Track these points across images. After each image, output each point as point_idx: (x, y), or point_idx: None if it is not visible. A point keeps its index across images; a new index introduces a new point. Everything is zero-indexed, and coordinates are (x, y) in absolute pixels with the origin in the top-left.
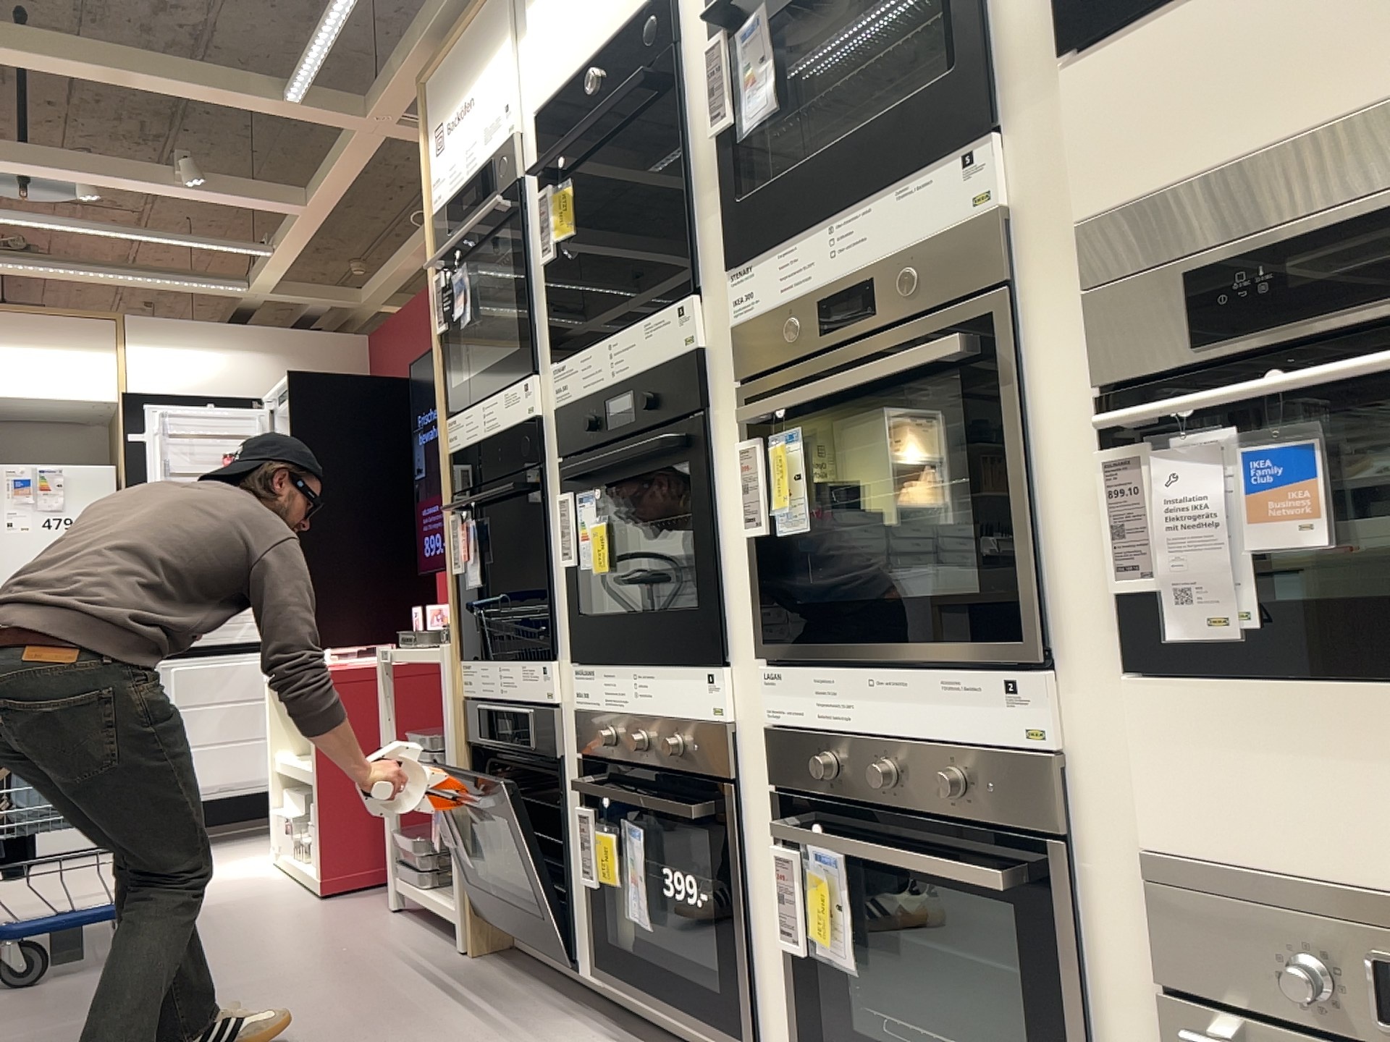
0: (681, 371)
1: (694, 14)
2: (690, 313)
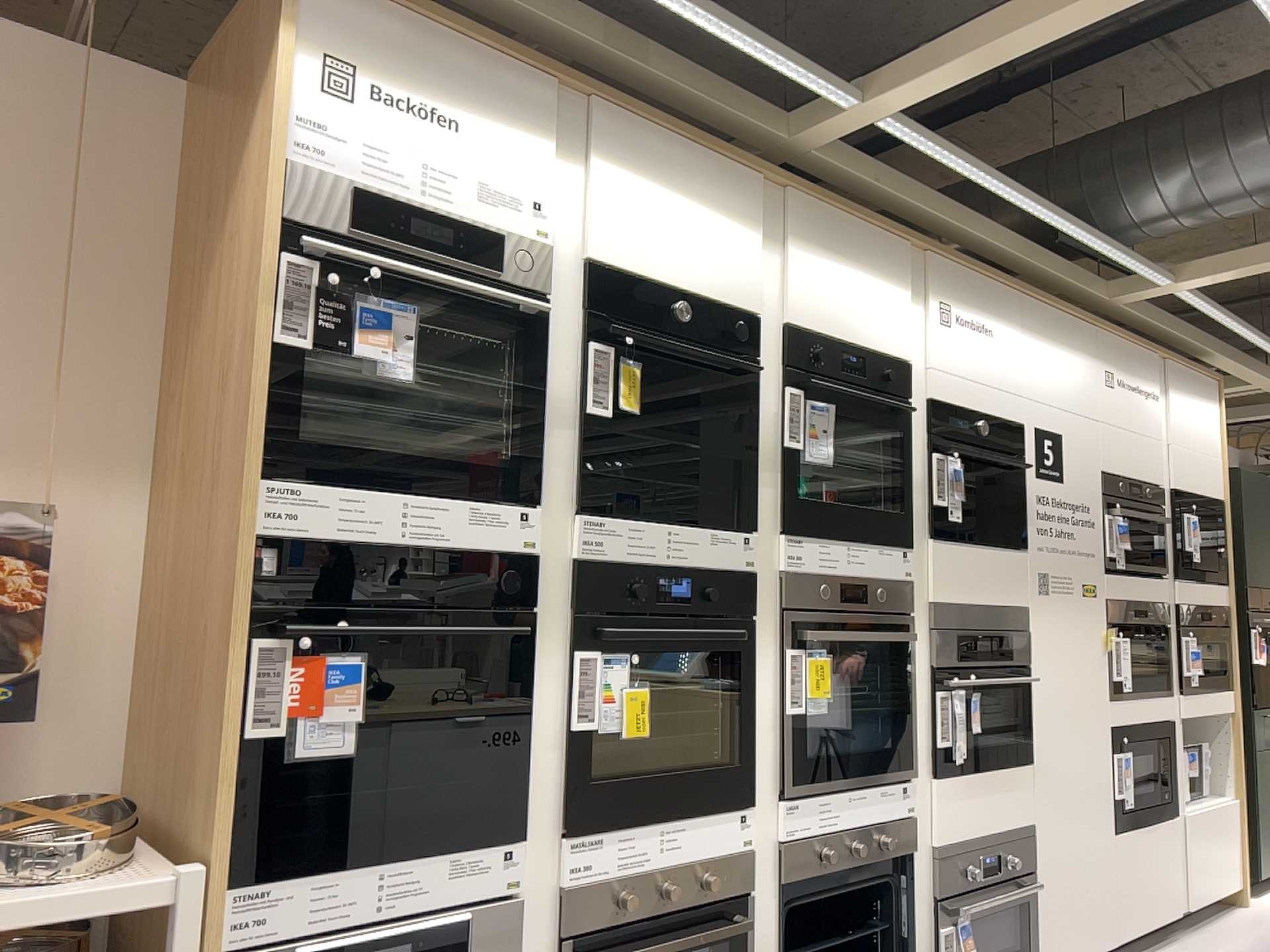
0: (739, 581)
1: (763, 355)
2: (750, 544)
